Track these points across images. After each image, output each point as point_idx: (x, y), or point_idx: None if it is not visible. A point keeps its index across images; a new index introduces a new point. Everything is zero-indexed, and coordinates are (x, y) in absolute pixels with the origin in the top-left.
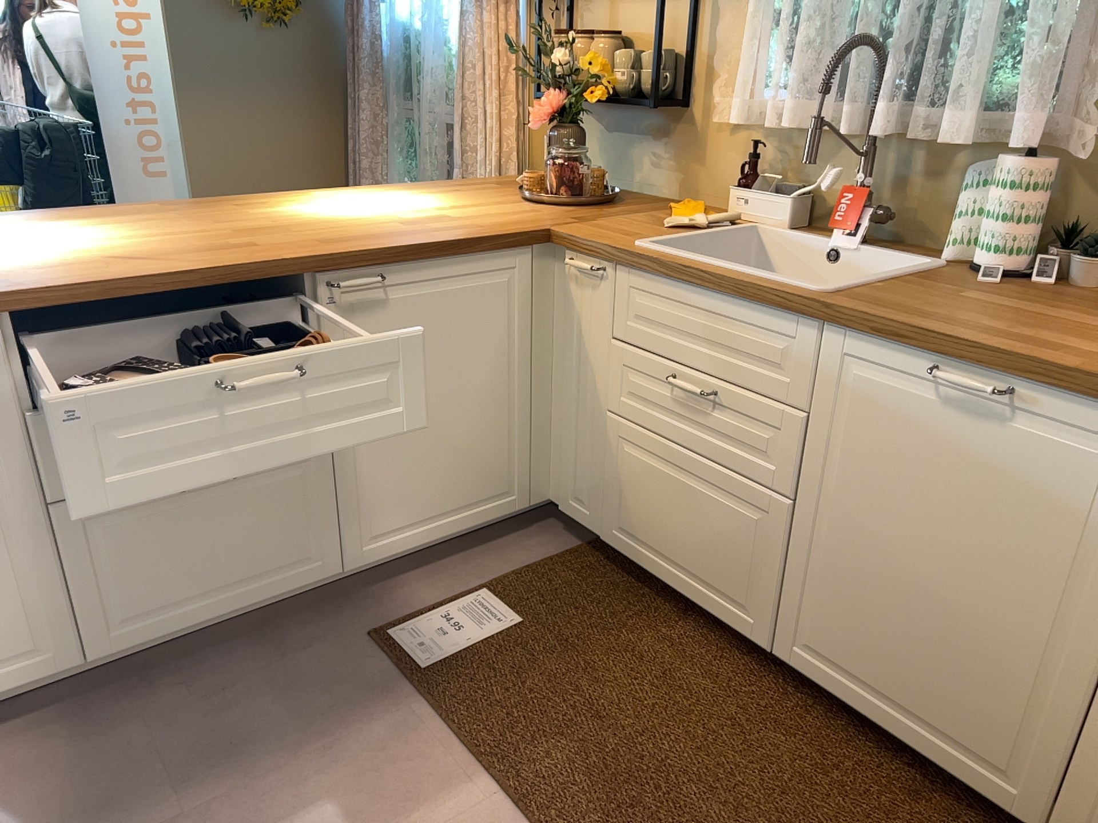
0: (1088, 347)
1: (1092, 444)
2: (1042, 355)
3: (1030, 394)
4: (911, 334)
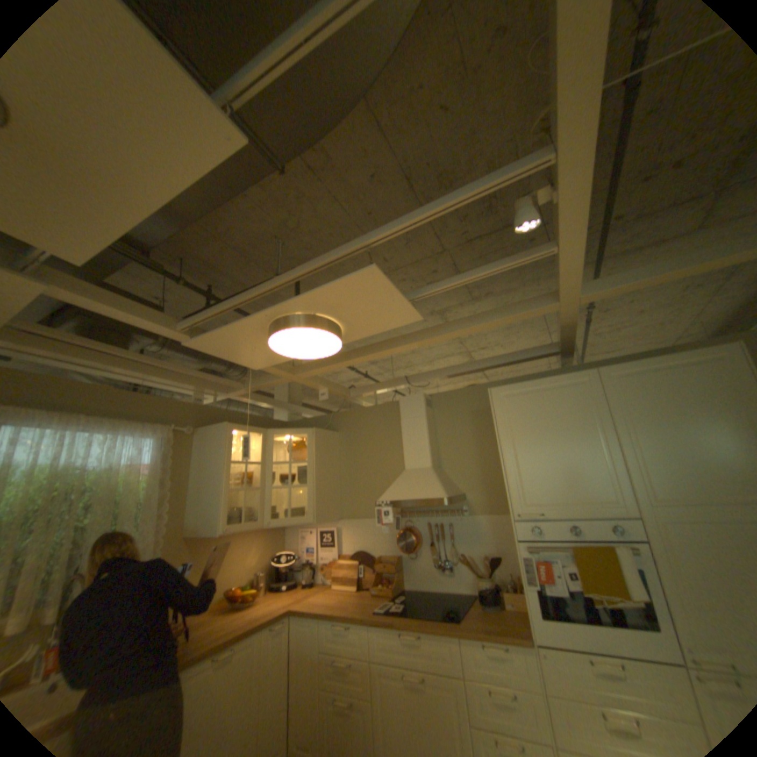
0: (224, 633)
1: (247, 651)
2: (232, 637)
3: (234, 649)
4: (206, 656)
